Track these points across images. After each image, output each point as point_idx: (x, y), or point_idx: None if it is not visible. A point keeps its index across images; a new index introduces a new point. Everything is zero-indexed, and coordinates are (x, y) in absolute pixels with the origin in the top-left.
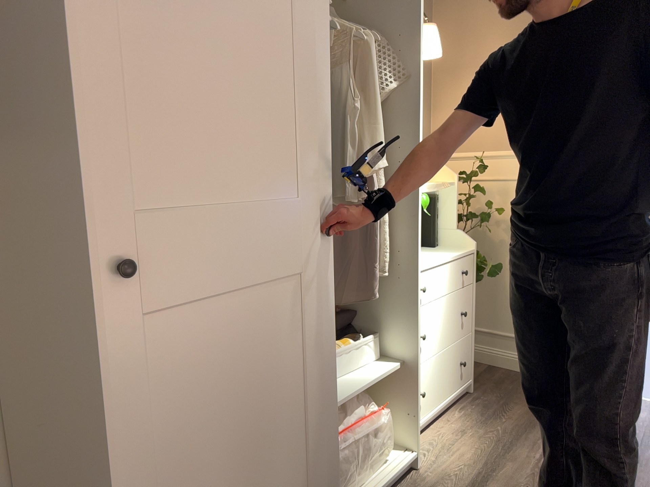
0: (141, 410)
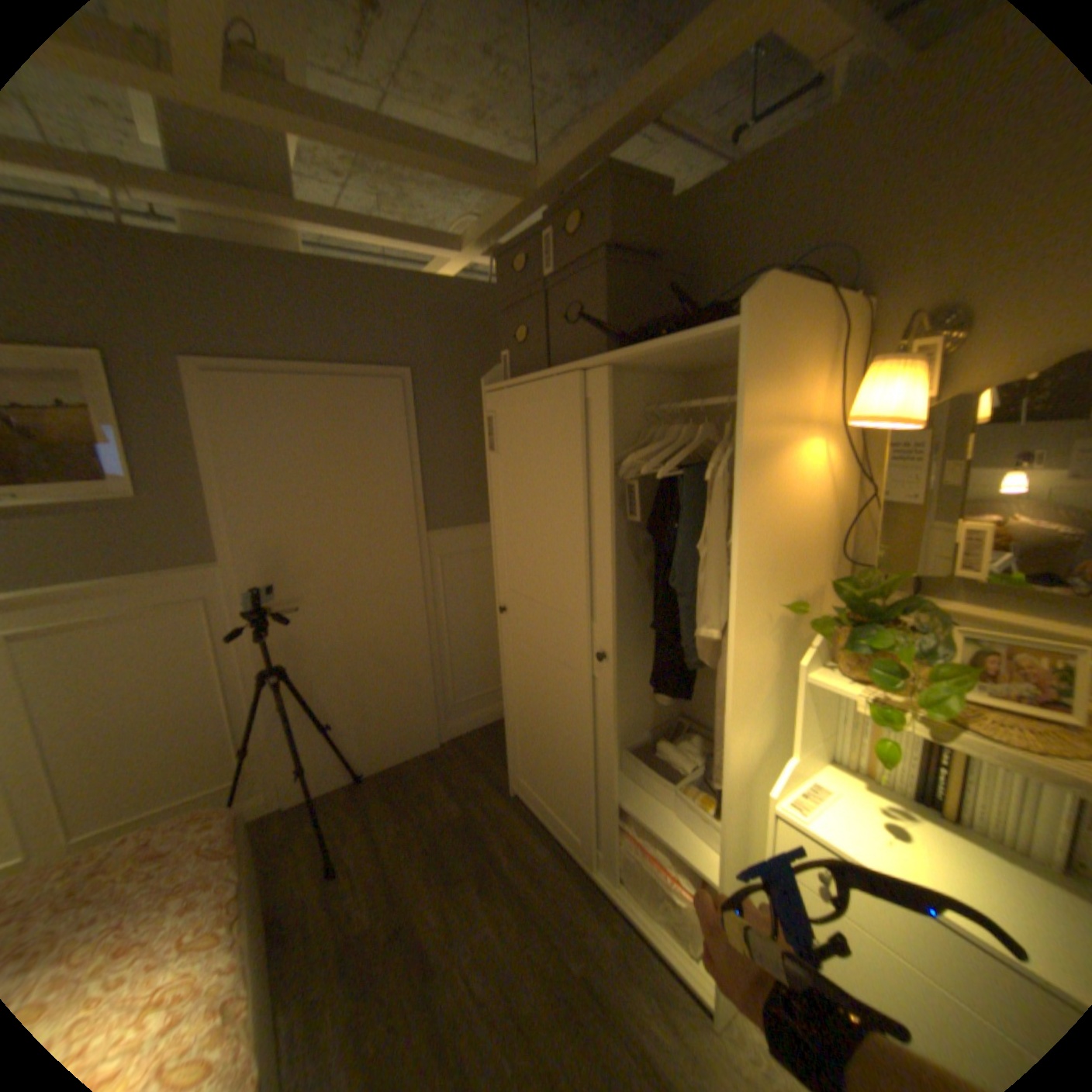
0: (510, 672)
